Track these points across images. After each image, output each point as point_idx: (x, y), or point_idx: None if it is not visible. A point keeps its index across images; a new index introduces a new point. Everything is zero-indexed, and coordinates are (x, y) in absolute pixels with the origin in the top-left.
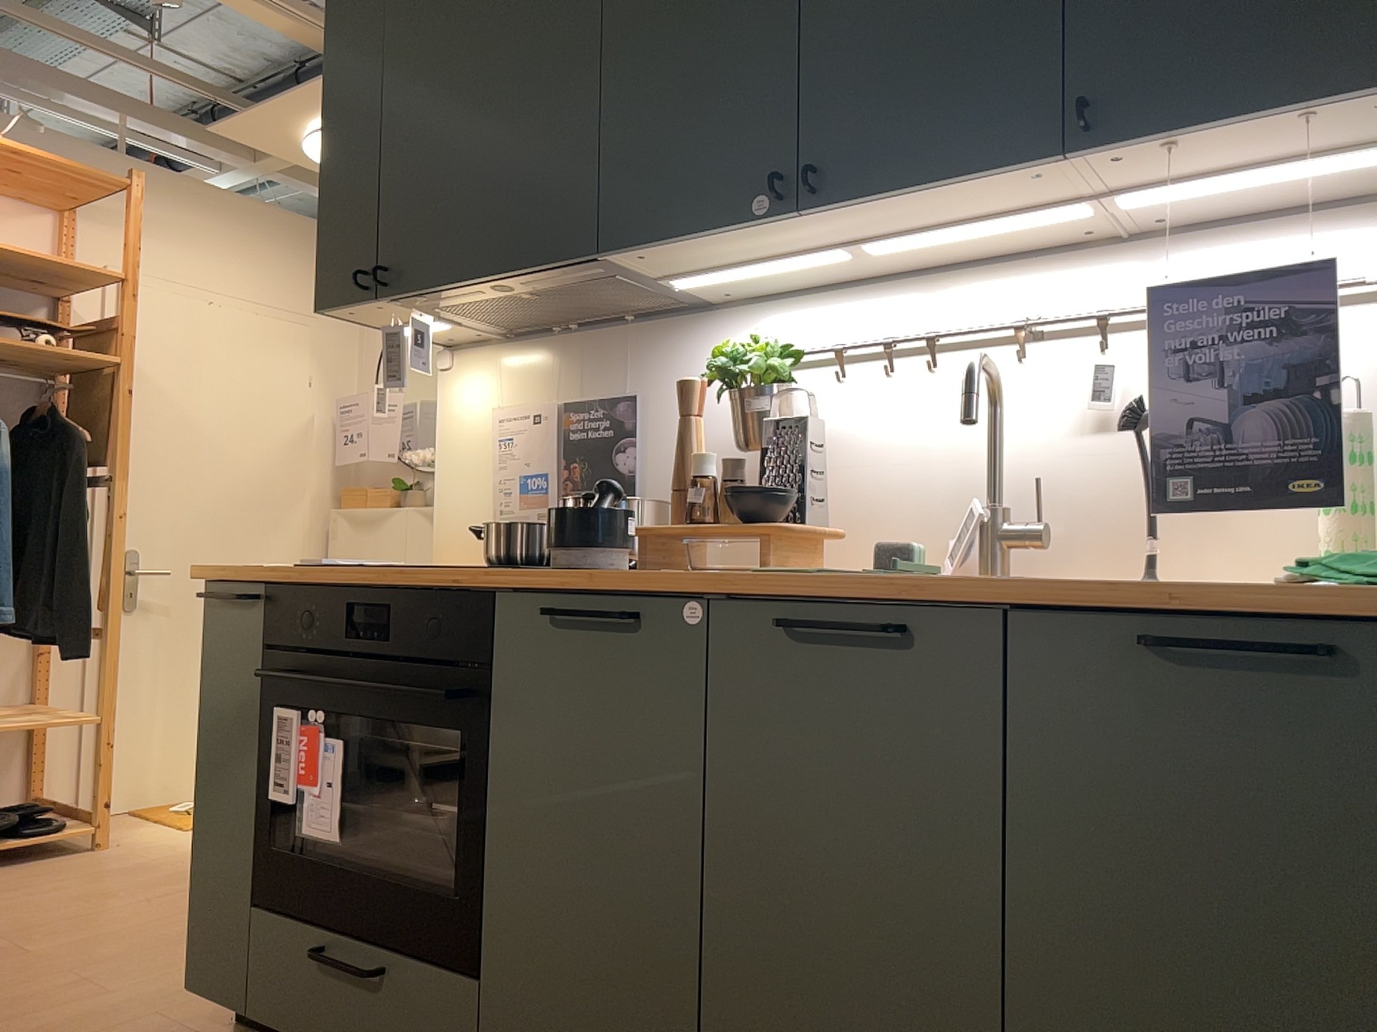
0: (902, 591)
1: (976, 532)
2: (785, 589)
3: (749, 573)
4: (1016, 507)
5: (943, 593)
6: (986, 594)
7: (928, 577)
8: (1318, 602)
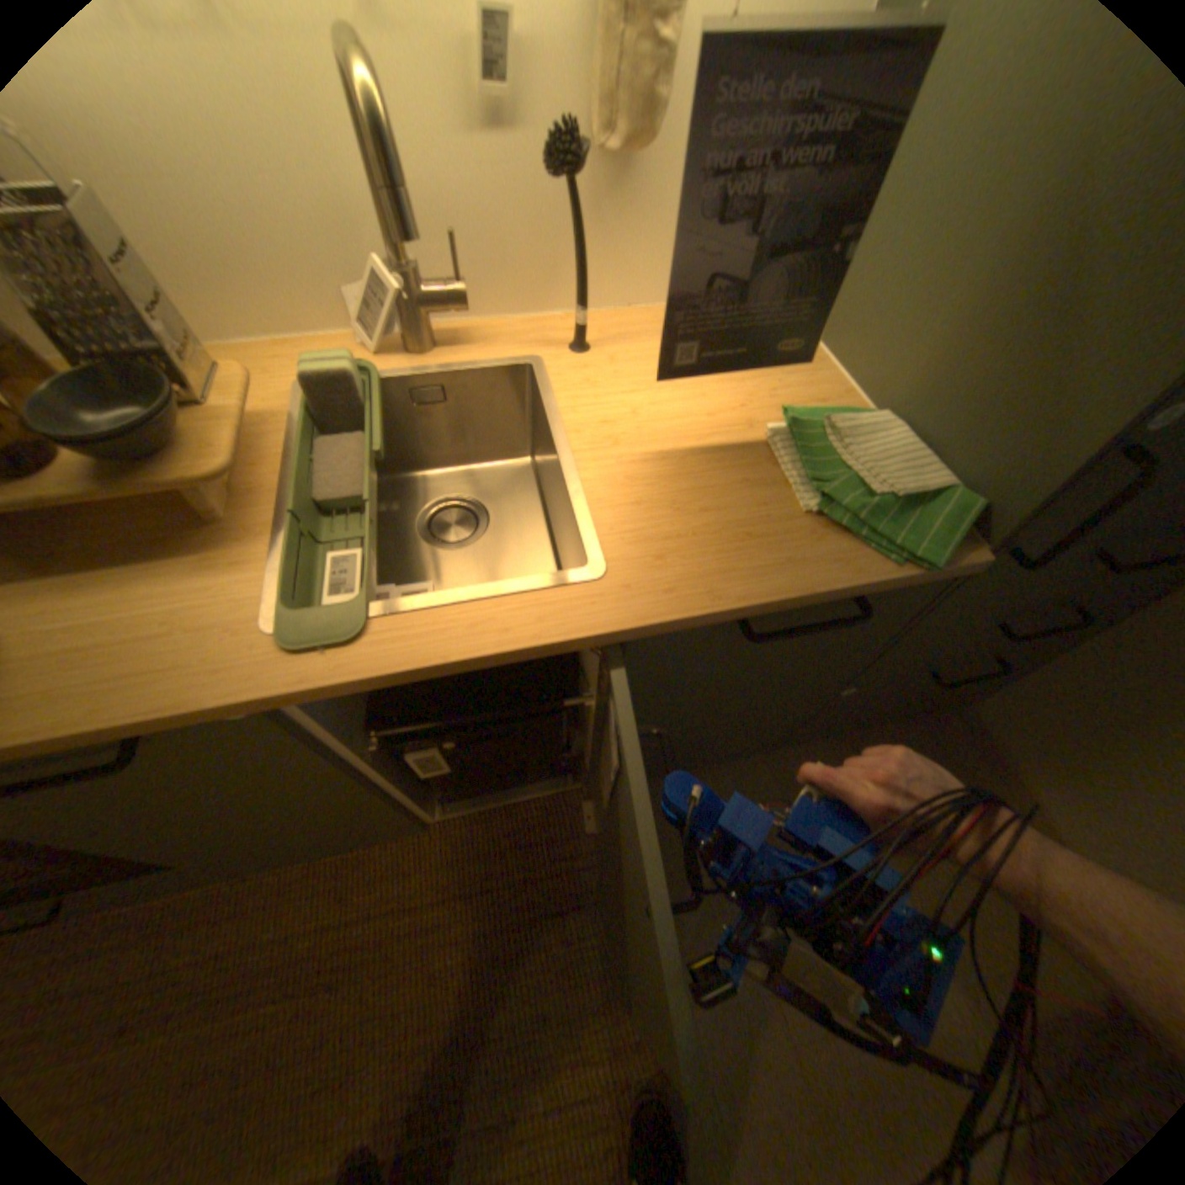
0: (518, 654)
1: (389, 306)
2: (364, 686)
3: (264, 643)
4: (418, 255)
5: (566, 647)
6: (611, 640)
7: (520, 603)
8: (863, 573)
